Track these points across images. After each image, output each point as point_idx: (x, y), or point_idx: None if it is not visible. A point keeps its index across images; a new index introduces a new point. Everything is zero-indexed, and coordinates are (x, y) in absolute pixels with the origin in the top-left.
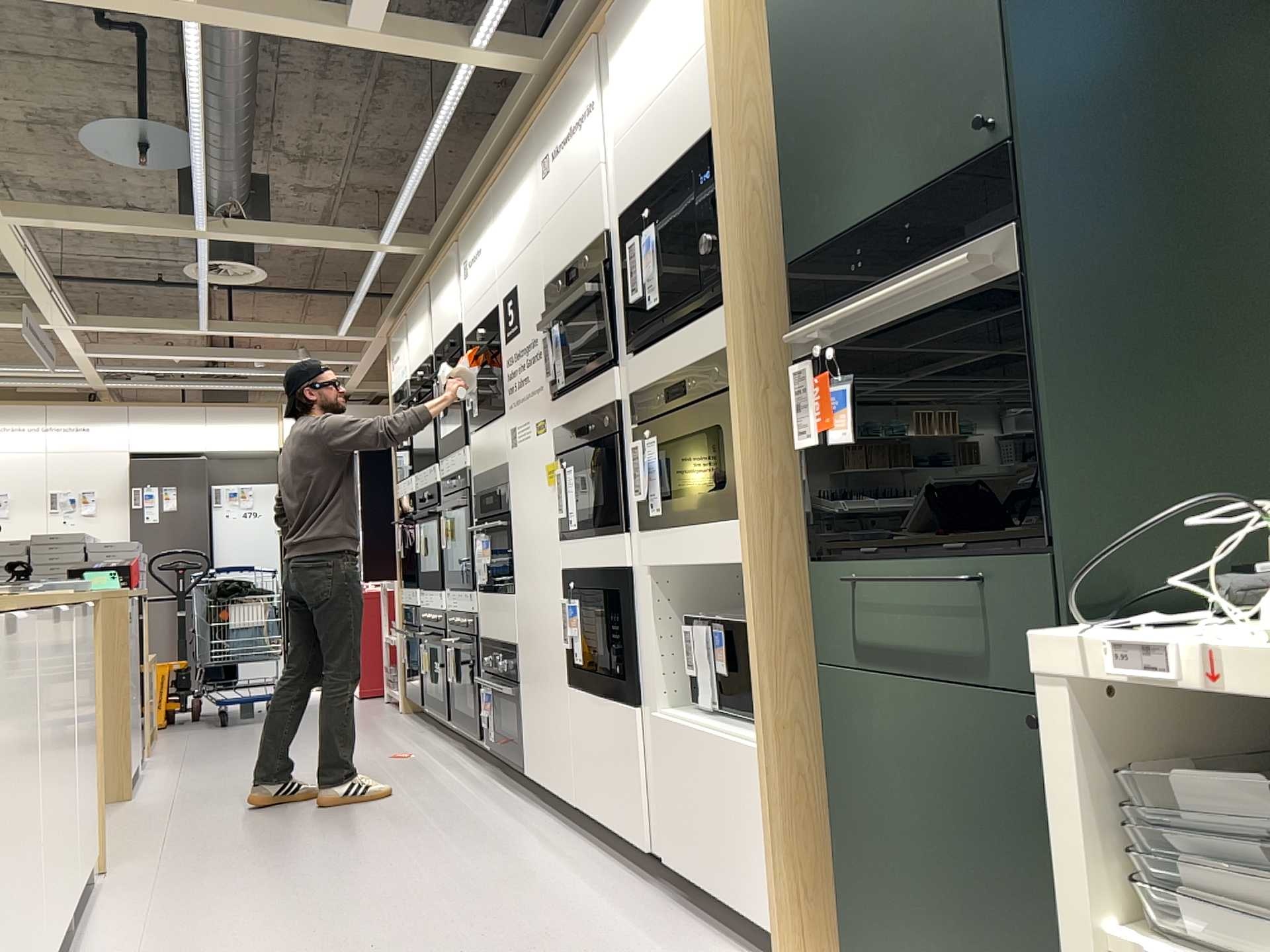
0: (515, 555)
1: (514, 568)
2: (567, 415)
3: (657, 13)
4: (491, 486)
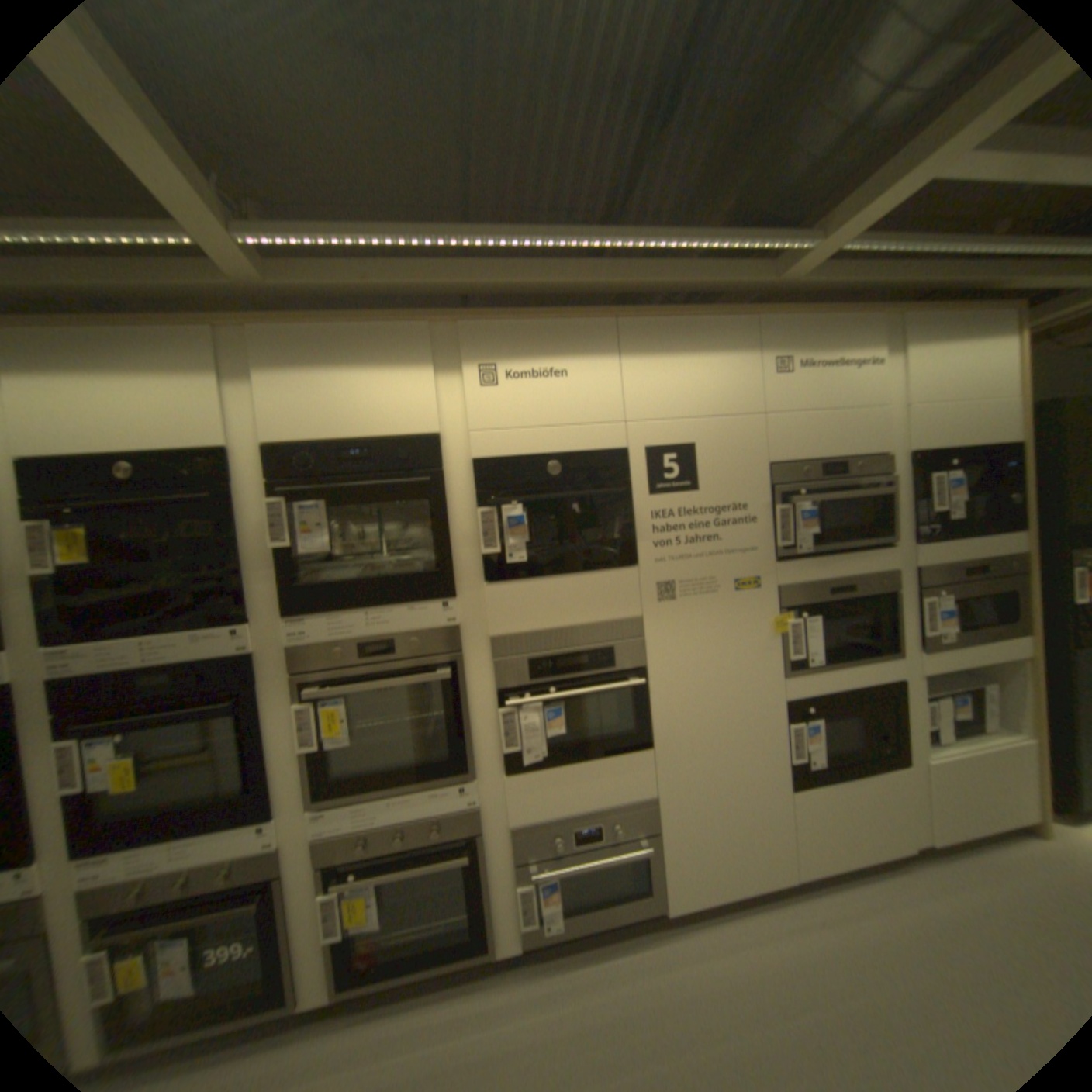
0: (660, 709)
1: (654, 722)
2: (810, 576)
3: (971, 351)
4: (575, 644)
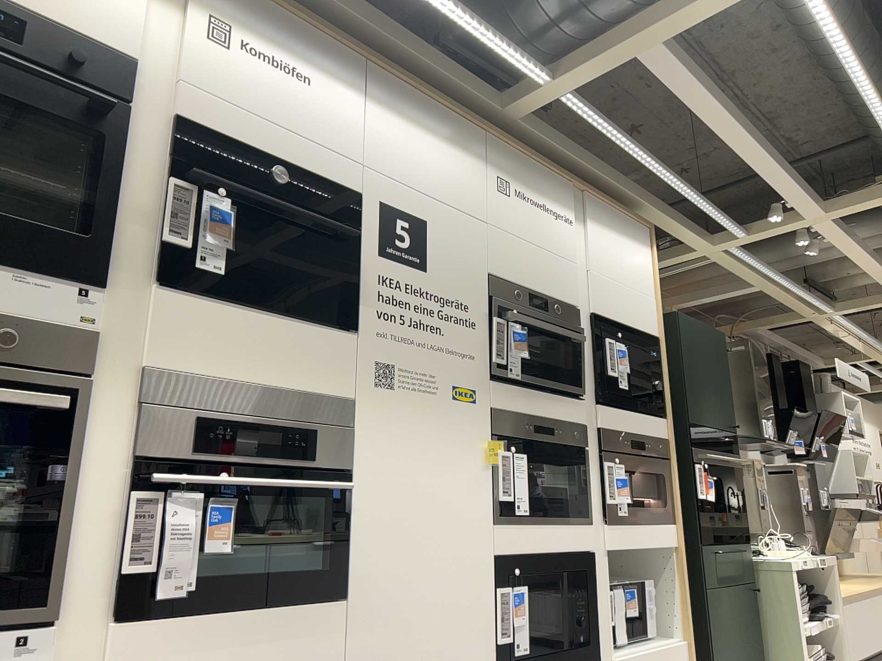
0: (362, 538)
1: (353, 557)
2: (519, 406)
3: (625, 245)
4: (267, 414)
